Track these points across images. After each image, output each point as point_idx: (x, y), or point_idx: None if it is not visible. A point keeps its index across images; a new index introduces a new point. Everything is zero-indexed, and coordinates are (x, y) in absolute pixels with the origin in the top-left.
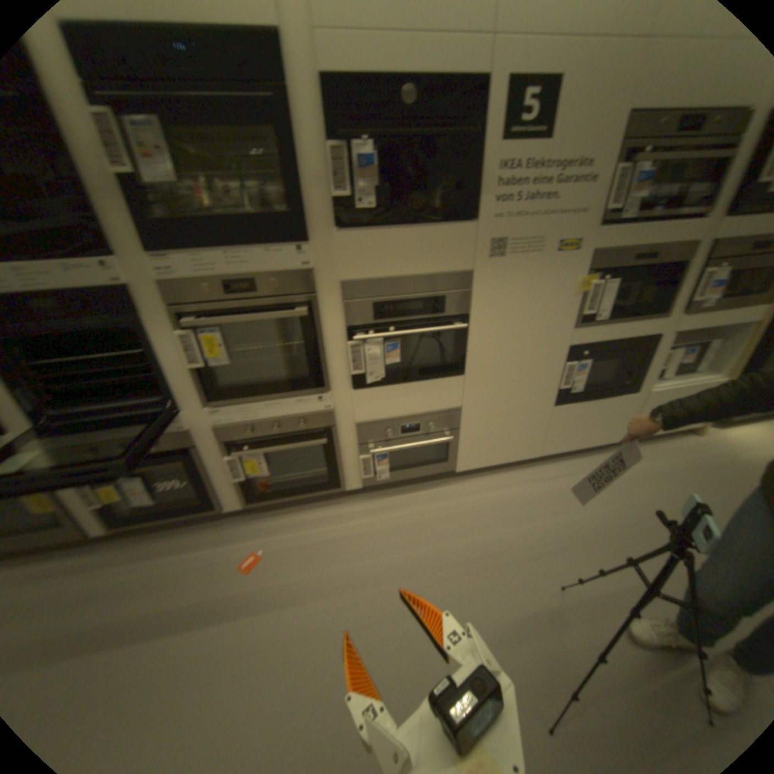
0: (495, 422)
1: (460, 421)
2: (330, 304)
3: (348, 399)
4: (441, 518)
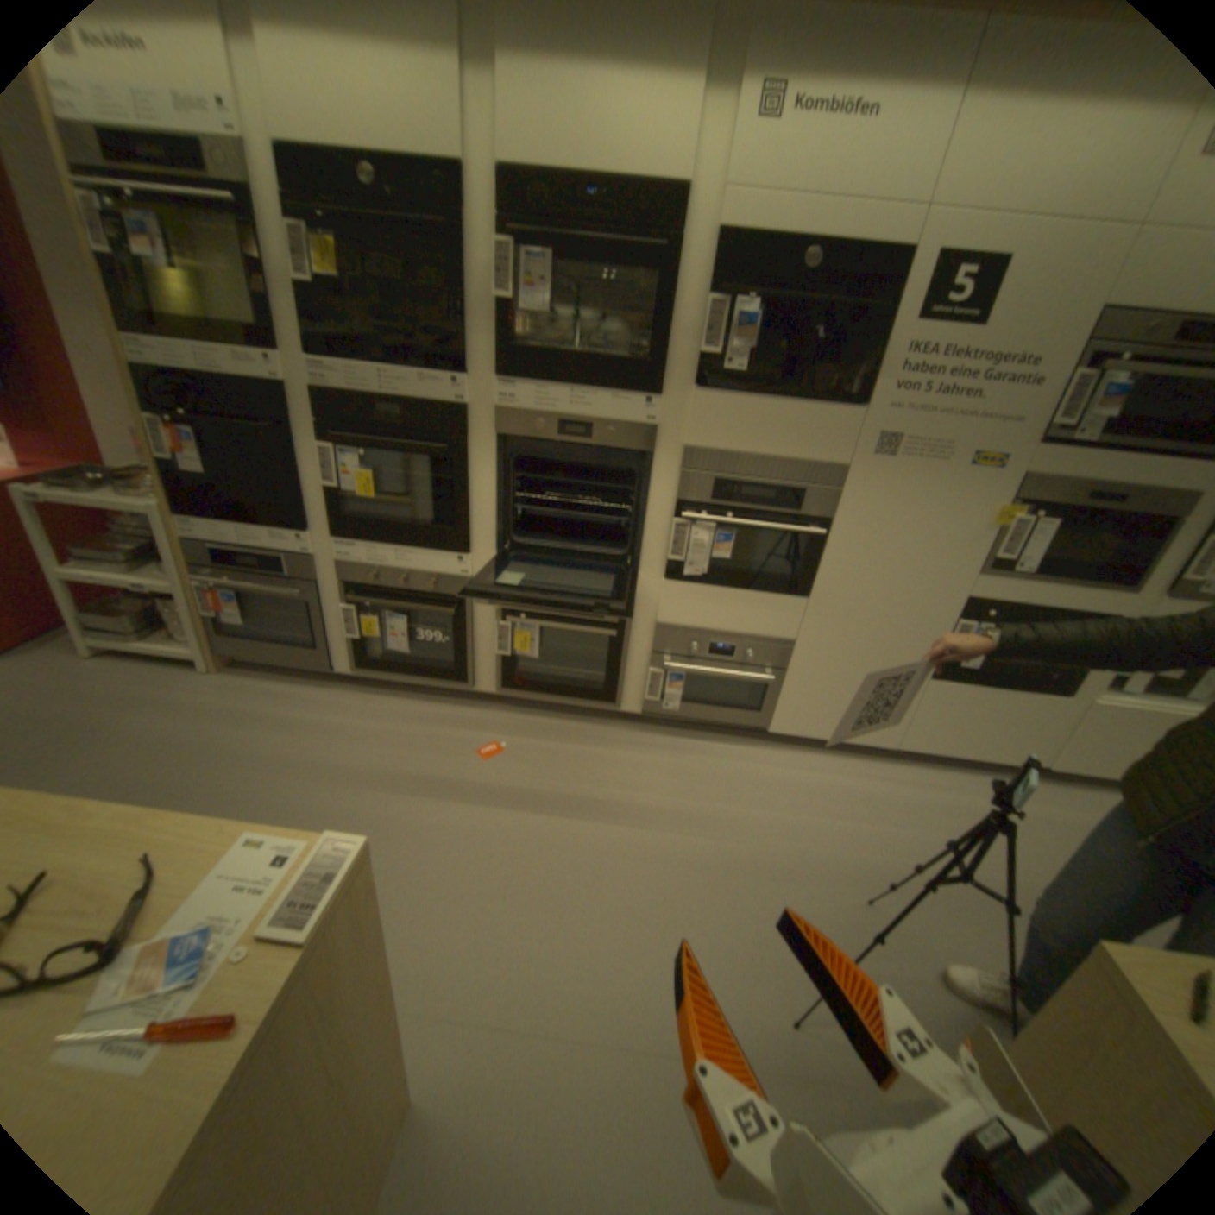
0: (839, 677)
1: (792, 660)
2: (667, 469)
3: (657, 589)
4: (734, 780)
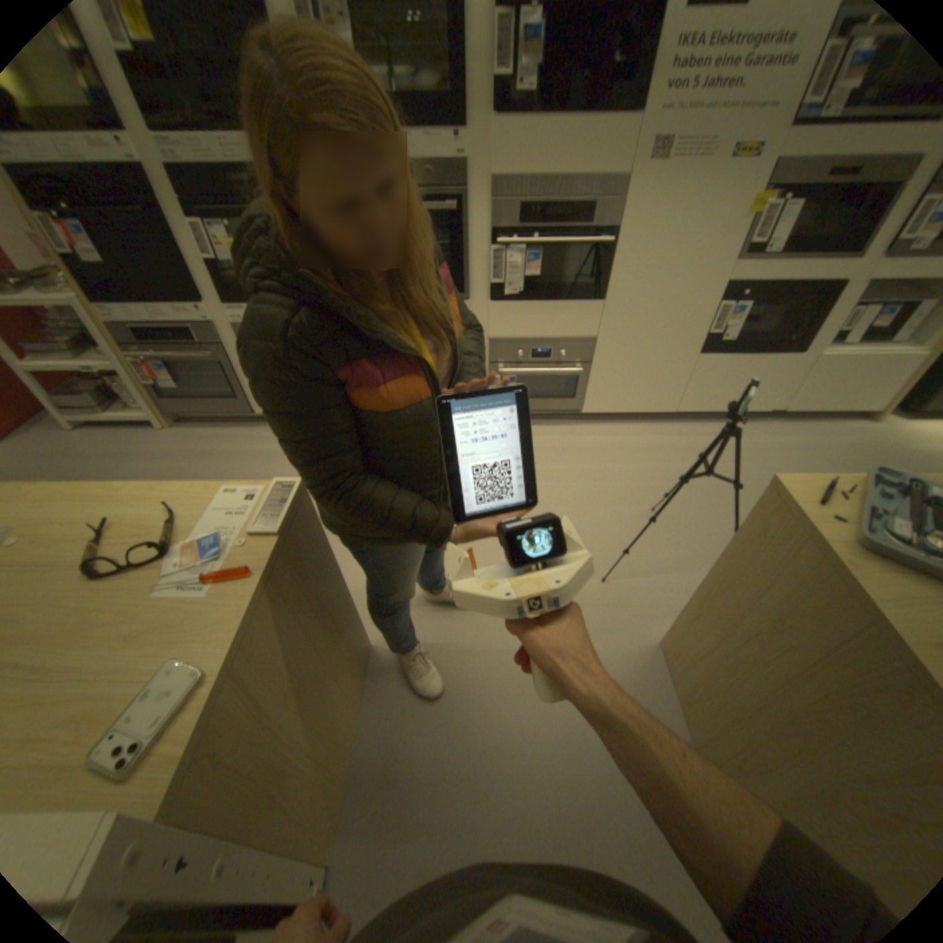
0: (631, 362)
1: (594, 354)
2: (480, 202)
3: (485, 311)
4: (558, 449)
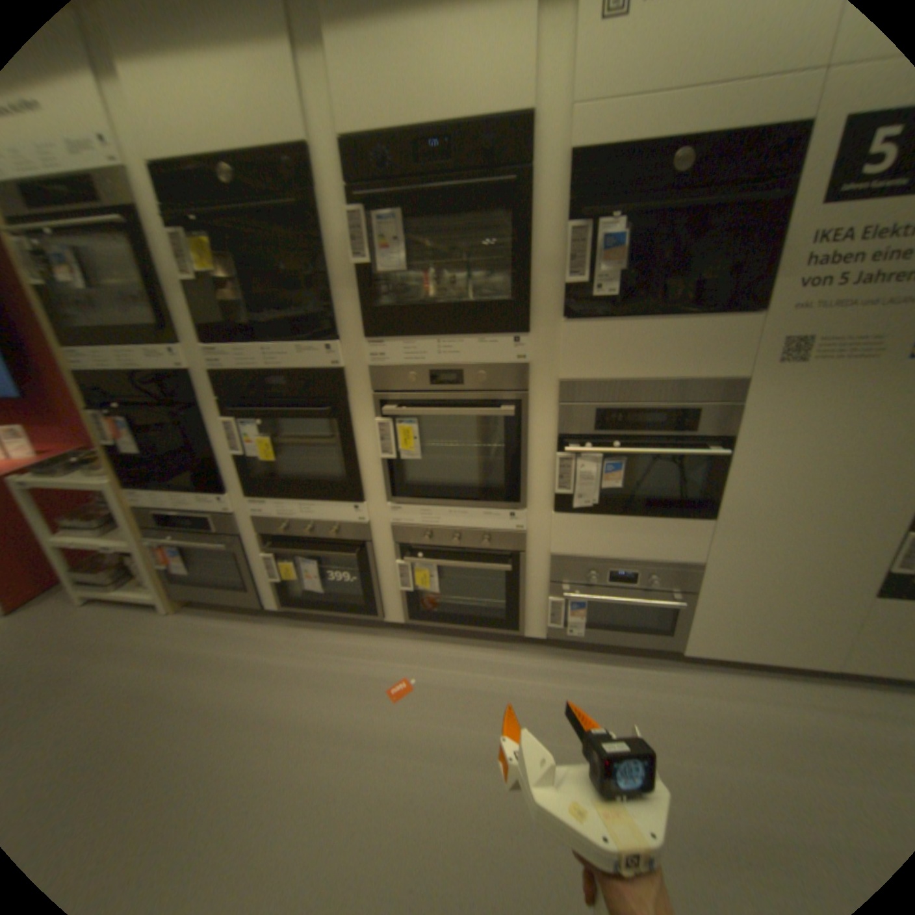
0: (762, 597)
1: (704, 583)
2: (545, 403)
3: (548, 520)
4: (655, 716)
